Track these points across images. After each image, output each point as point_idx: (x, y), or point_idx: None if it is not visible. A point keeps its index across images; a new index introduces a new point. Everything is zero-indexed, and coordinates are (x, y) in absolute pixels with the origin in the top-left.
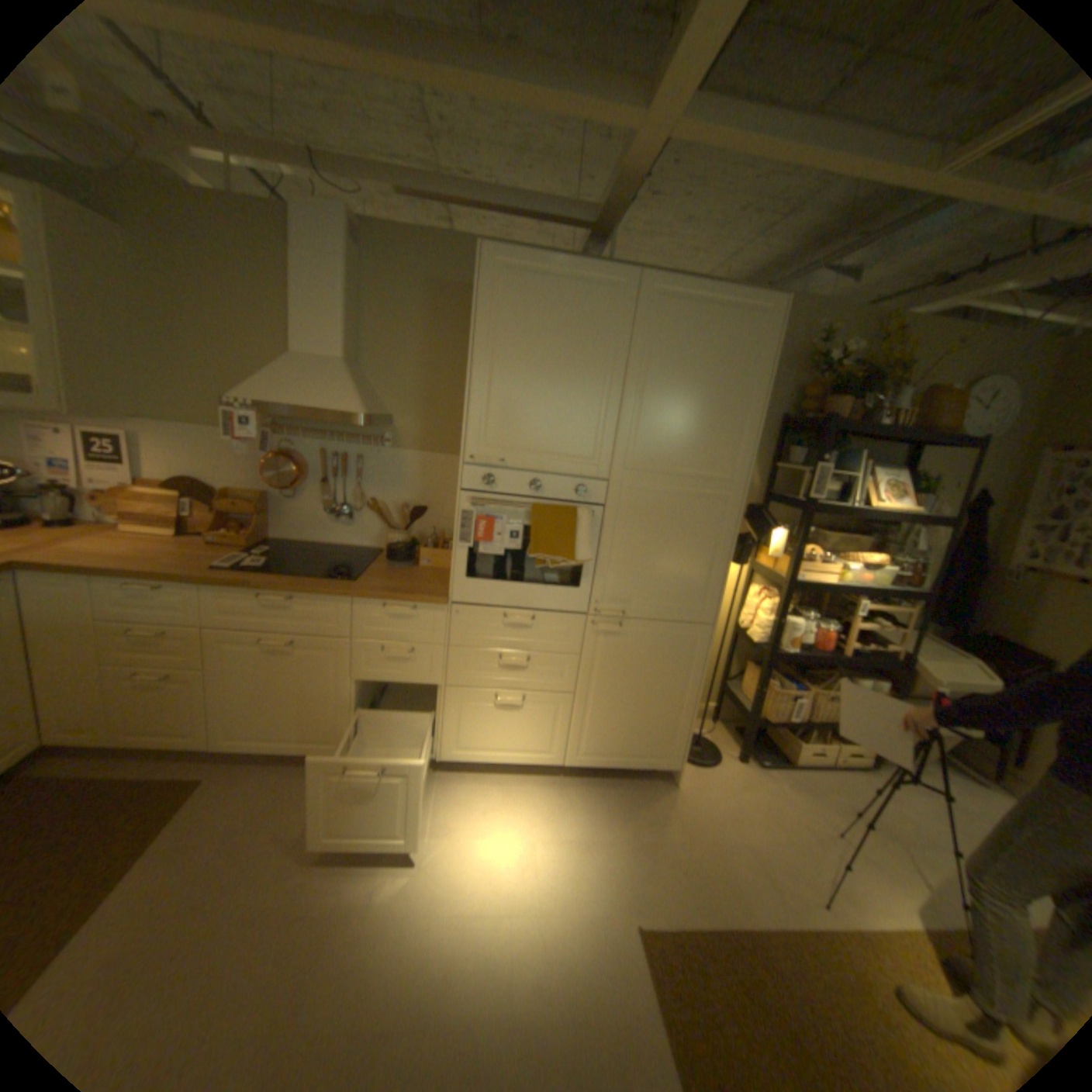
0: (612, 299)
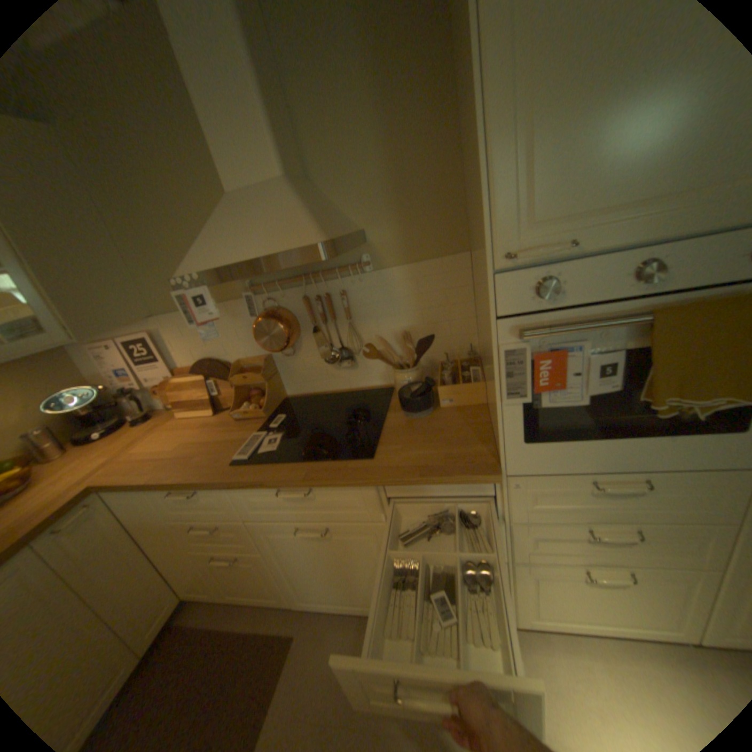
0: None
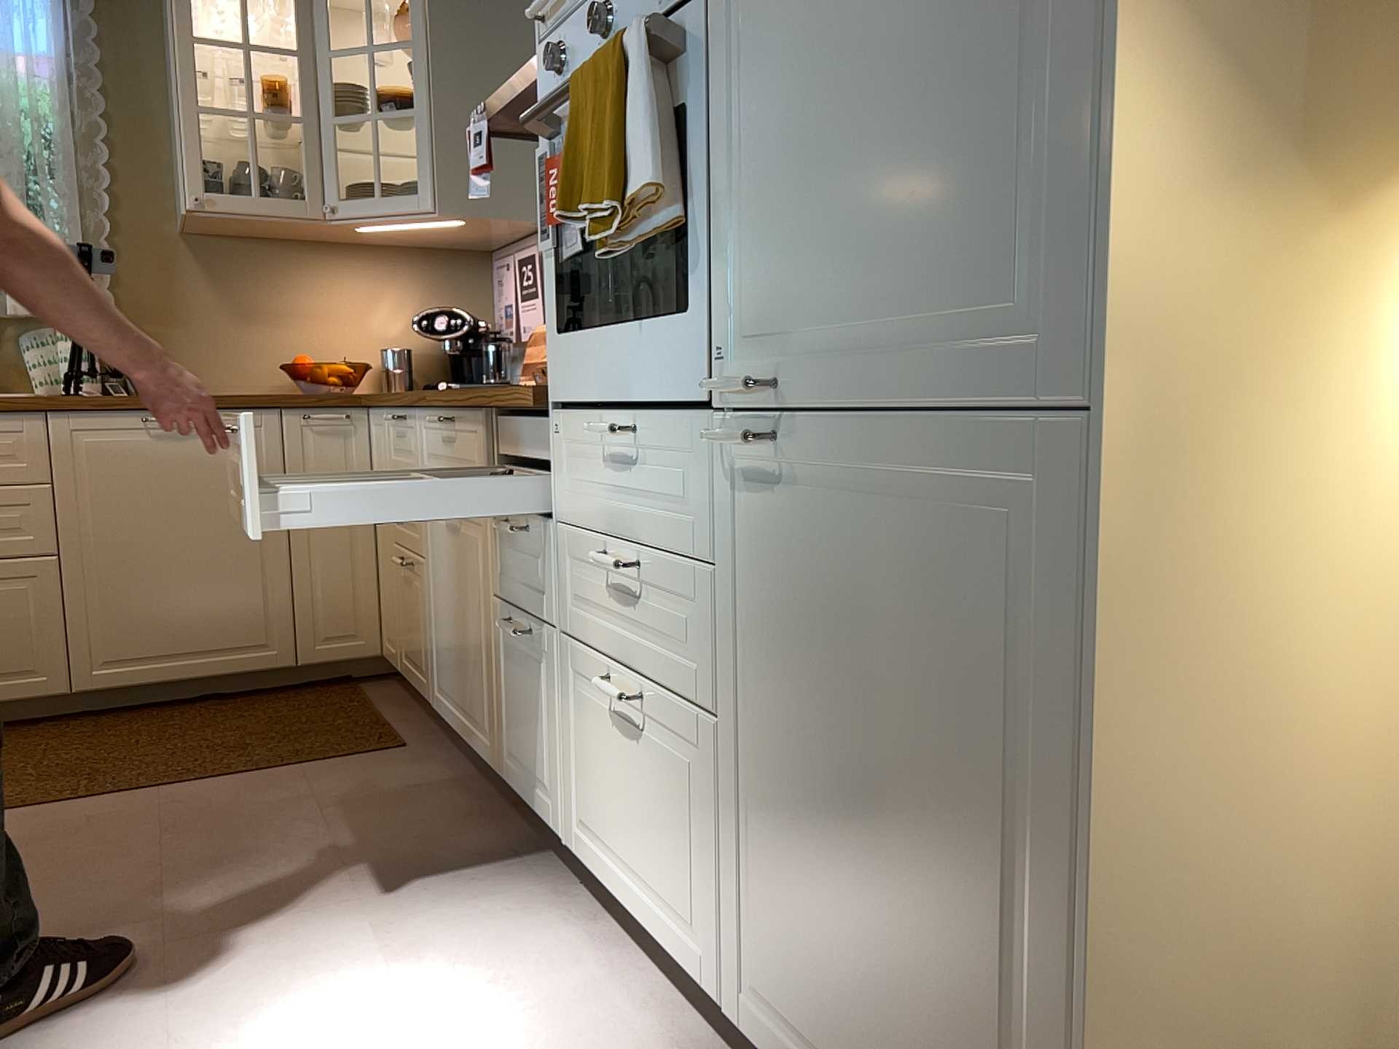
0: None
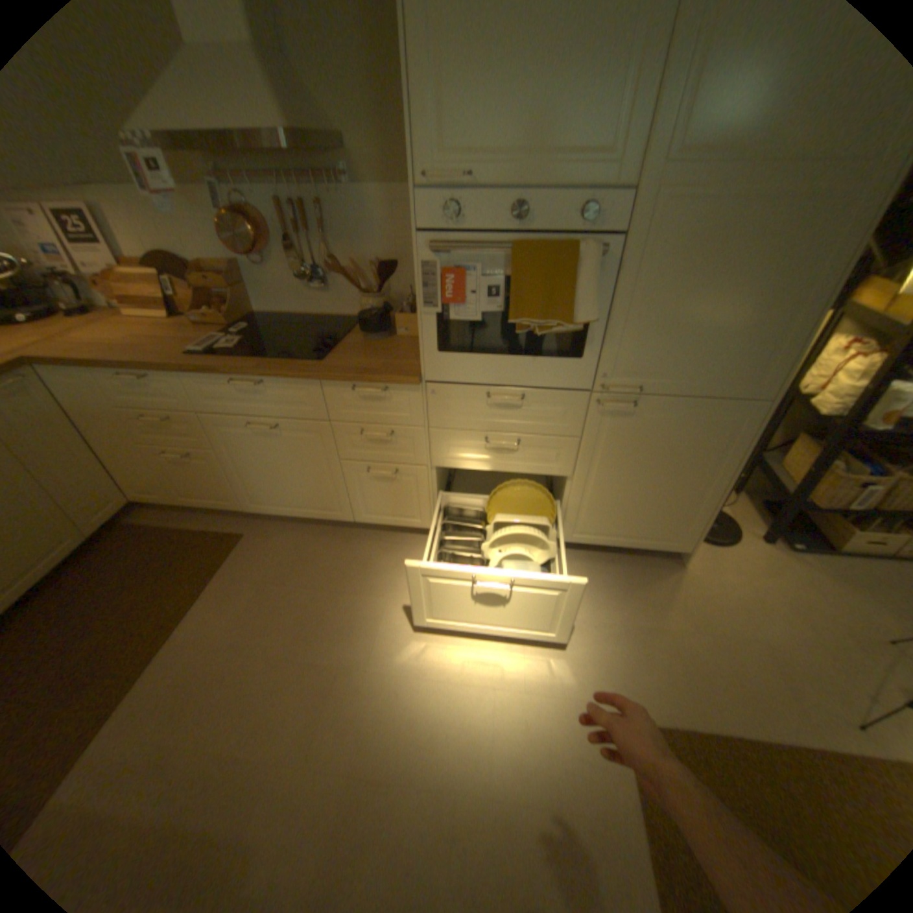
0: None
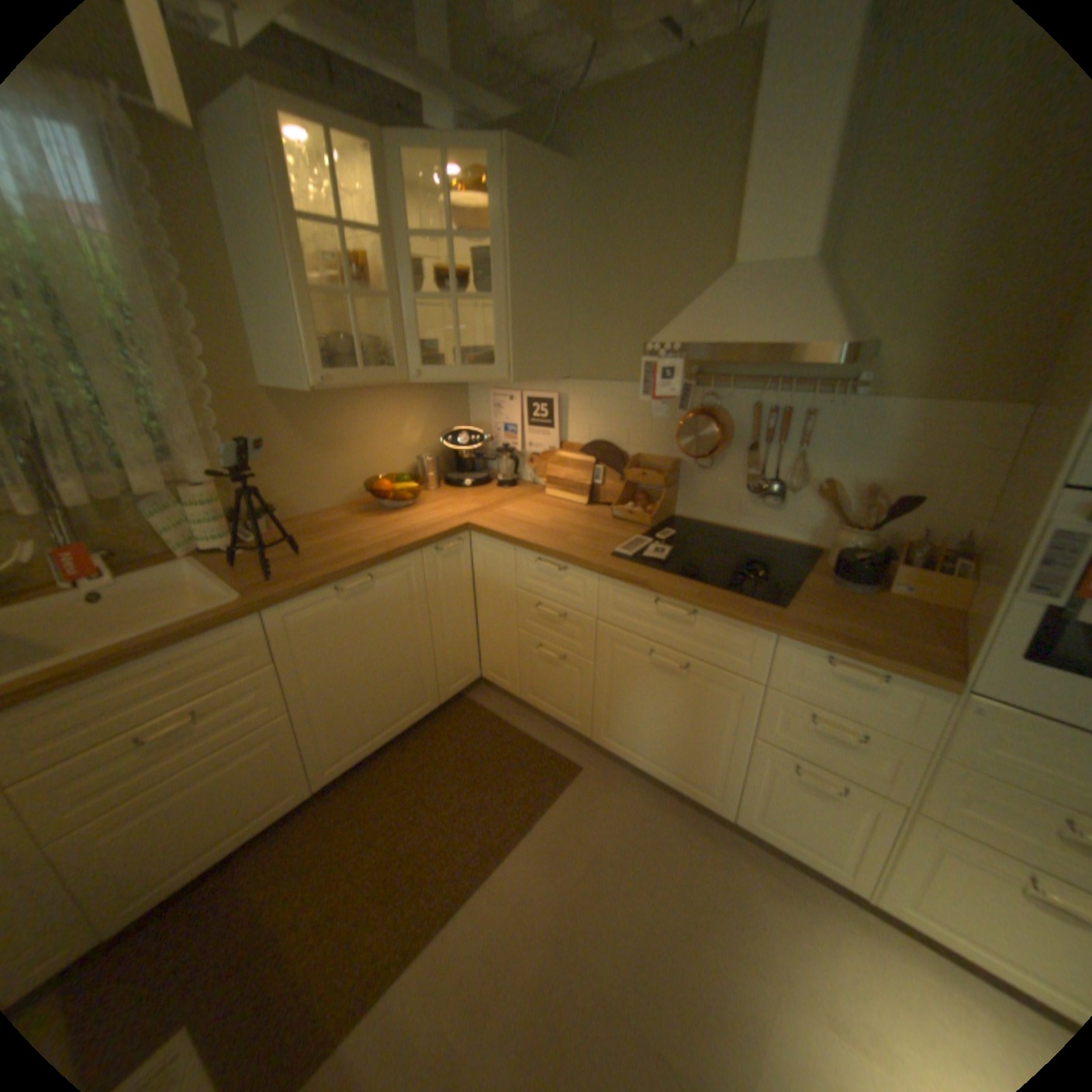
0: None
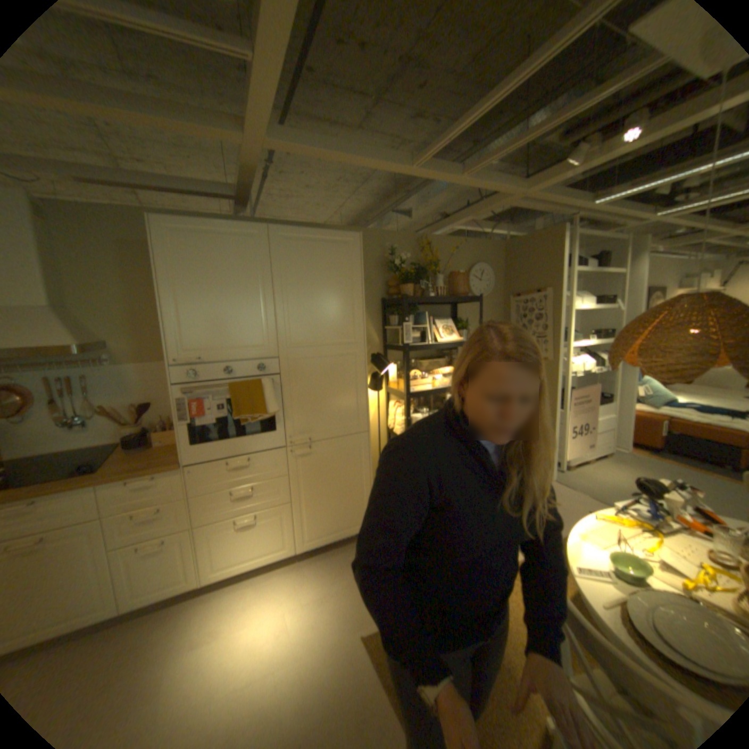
0: (252, 244)
